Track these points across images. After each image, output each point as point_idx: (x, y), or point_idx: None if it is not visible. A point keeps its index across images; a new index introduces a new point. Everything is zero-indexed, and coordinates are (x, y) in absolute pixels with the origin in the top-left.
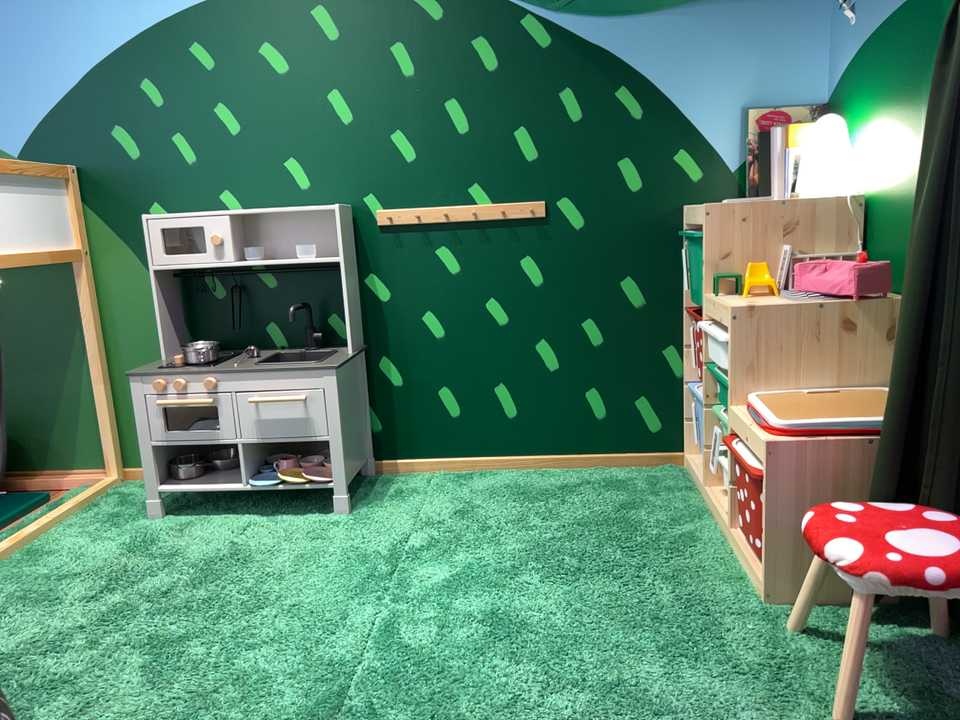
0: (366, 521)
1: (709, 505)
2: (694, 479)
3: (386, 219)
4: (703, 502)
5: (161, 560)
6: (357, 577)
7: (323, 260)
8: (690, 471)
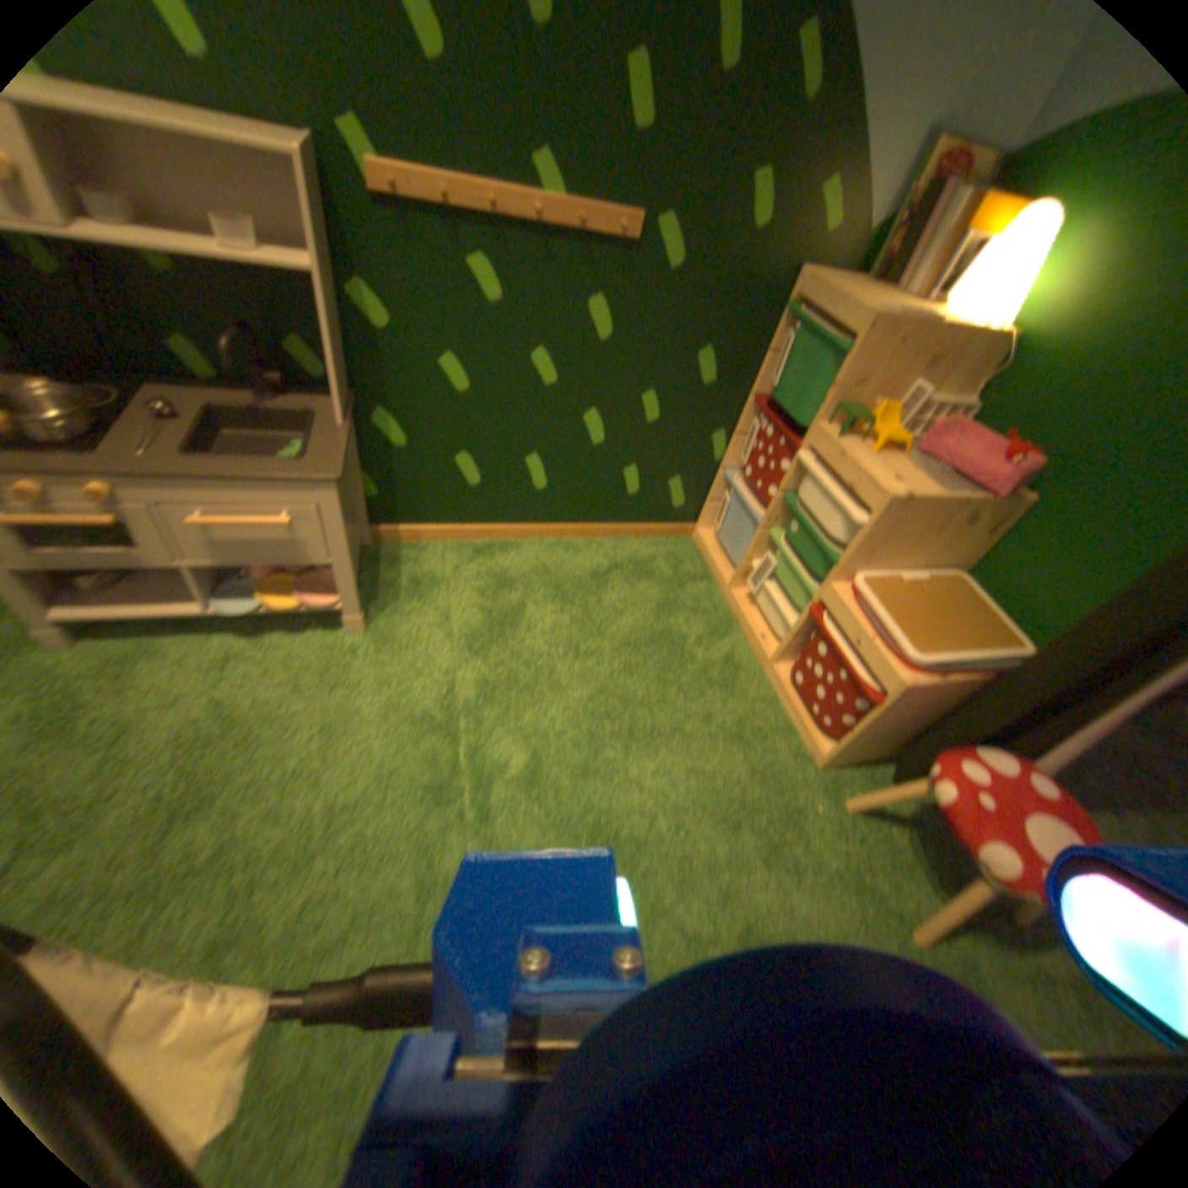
0: (391, 636)
1: (730, 604)
2: (706, 560)
3: (385, 177)
4: (722, 597)
5: (108, 742)
6: (417, 758)
7: (280, 257)
8: (699, 546)
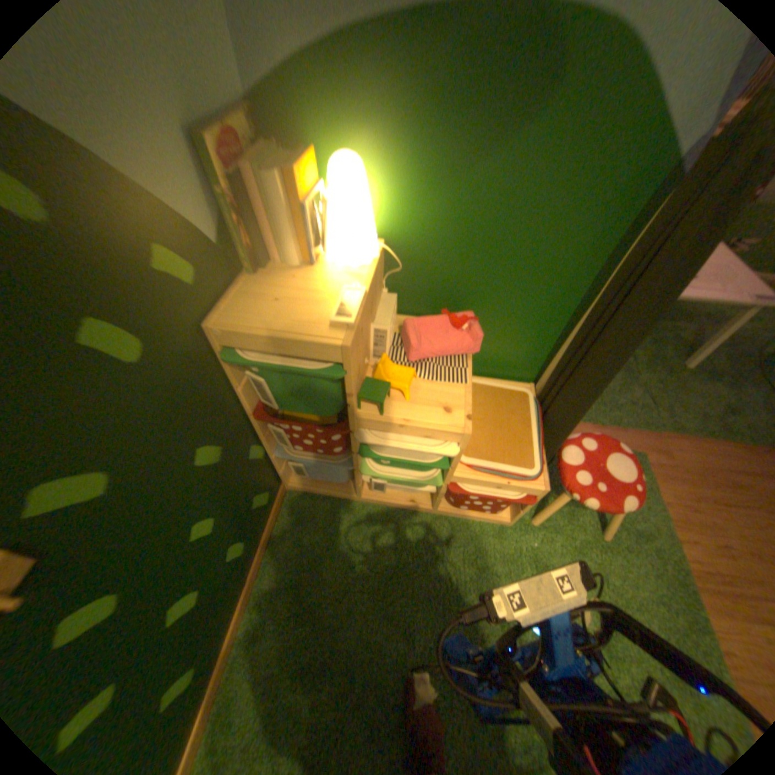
0: None
1: (374, 501)
2: (324, 492)
3: None
4: (365, 502)
5: None
6: None
7: None
8: (307, 489)
